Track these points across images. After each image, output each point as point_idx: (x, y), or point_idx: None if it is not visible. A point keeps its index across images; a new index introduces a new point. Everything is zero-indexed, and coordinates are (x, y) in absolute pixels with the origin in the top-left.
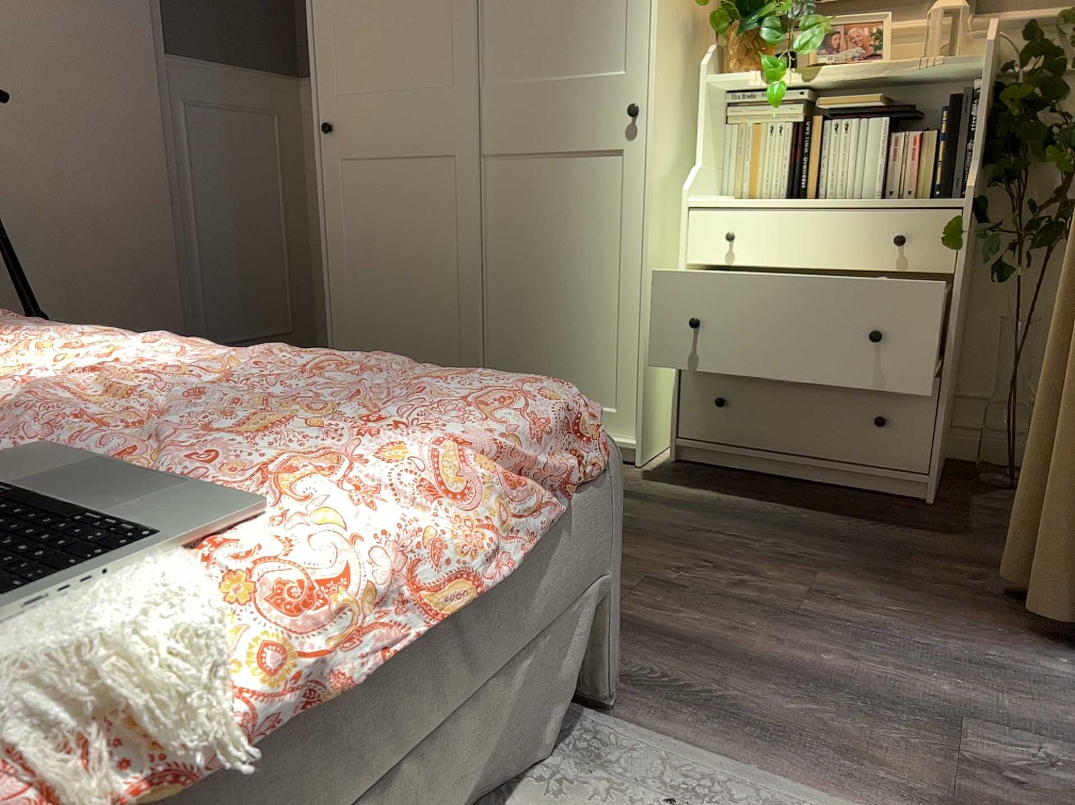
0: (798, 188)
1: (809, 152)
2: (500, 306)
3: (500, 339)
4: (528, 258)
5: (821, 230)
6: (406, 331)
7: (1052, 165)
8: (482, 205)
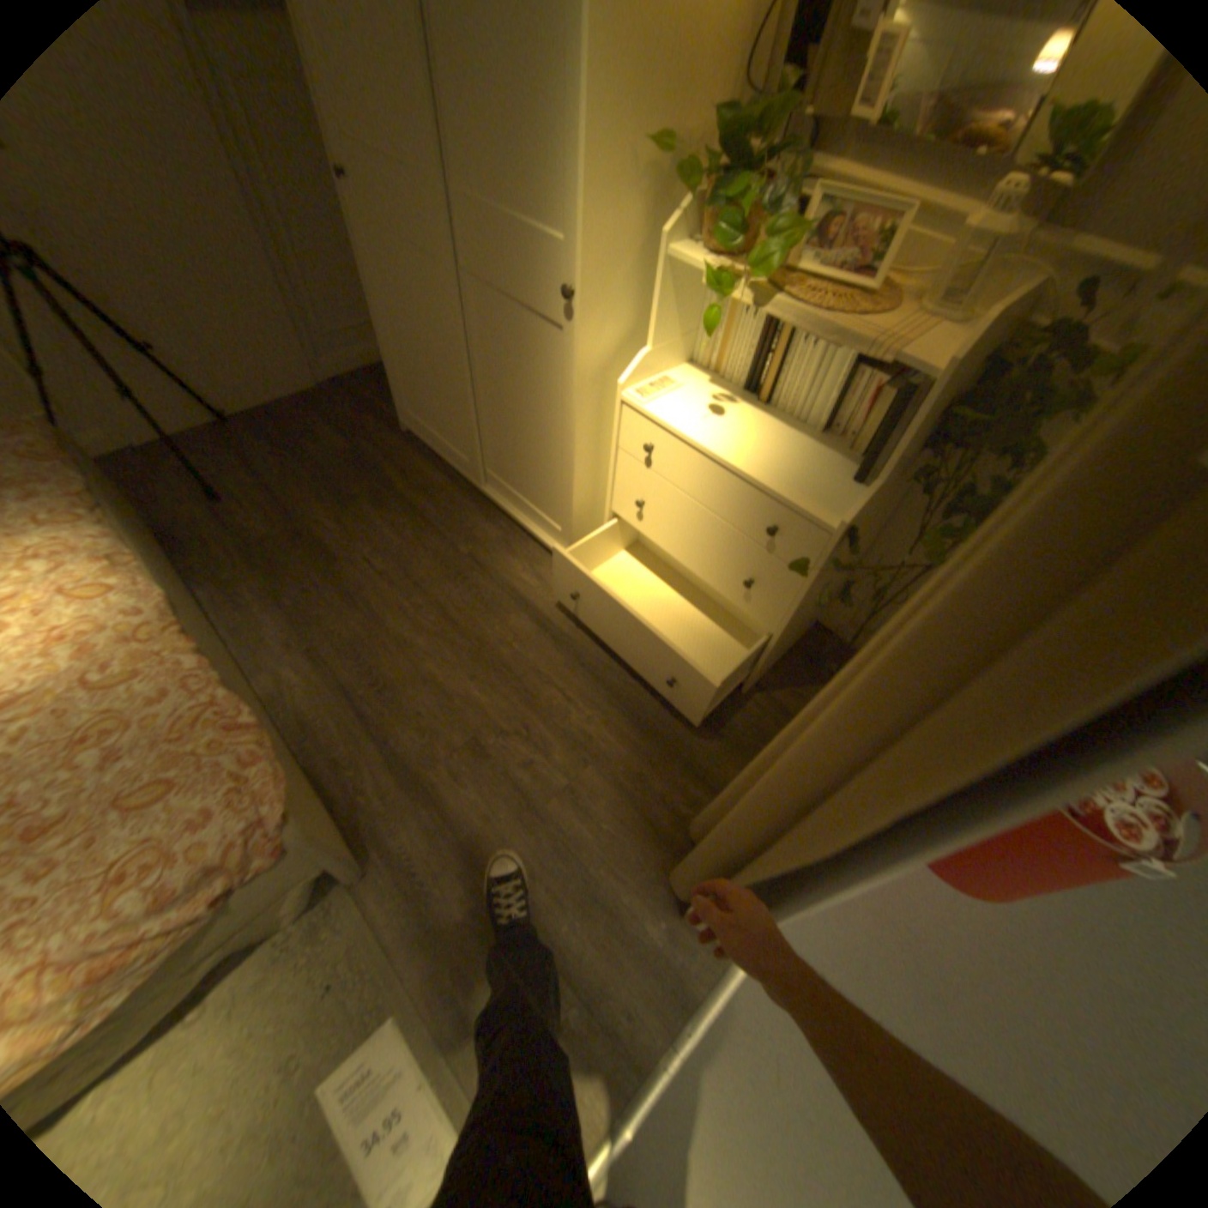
0: (756, 384)
1: (773, 354)
2: (488, 412)
3: (491, 436)
4: (502, 385)
5: (718, 481)
6: (432, 397)
7: (1015, 456)
8: (466, 320)
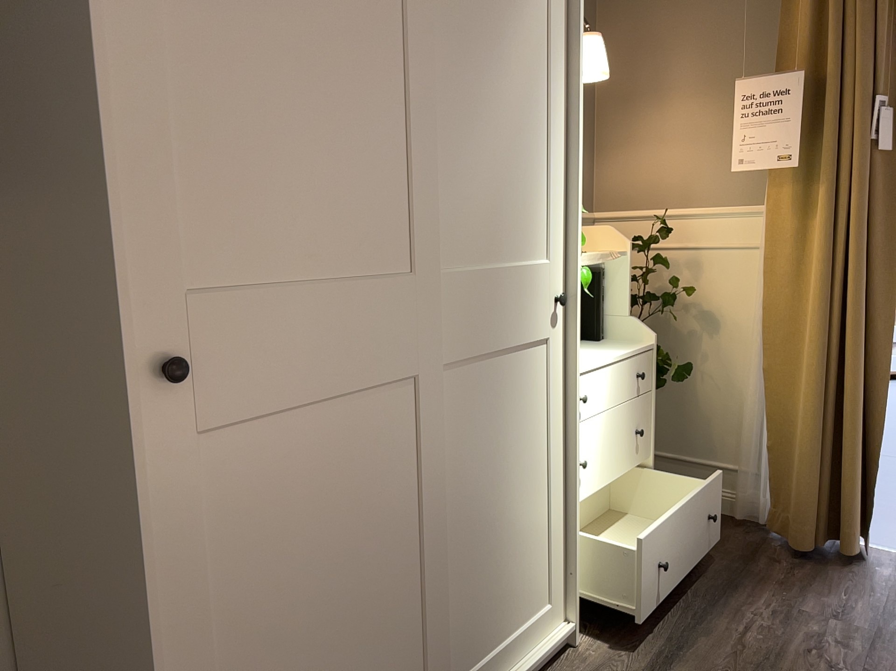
0: None
1: None
2: (455, 556)
3: (456, 598)
4: (480, 480)
5: (610, 377)
6: None
7: None
8: (441, 433)
